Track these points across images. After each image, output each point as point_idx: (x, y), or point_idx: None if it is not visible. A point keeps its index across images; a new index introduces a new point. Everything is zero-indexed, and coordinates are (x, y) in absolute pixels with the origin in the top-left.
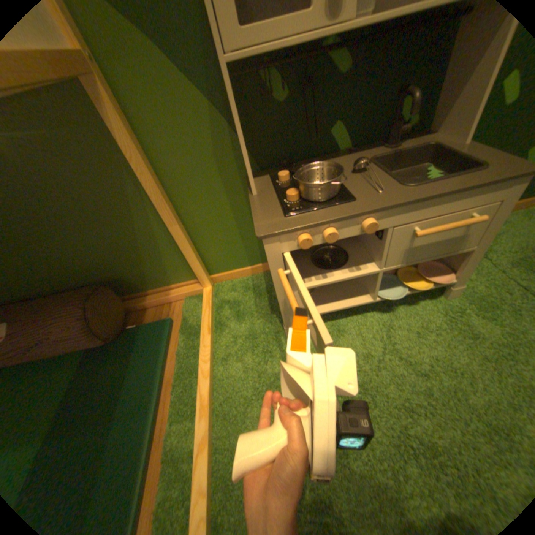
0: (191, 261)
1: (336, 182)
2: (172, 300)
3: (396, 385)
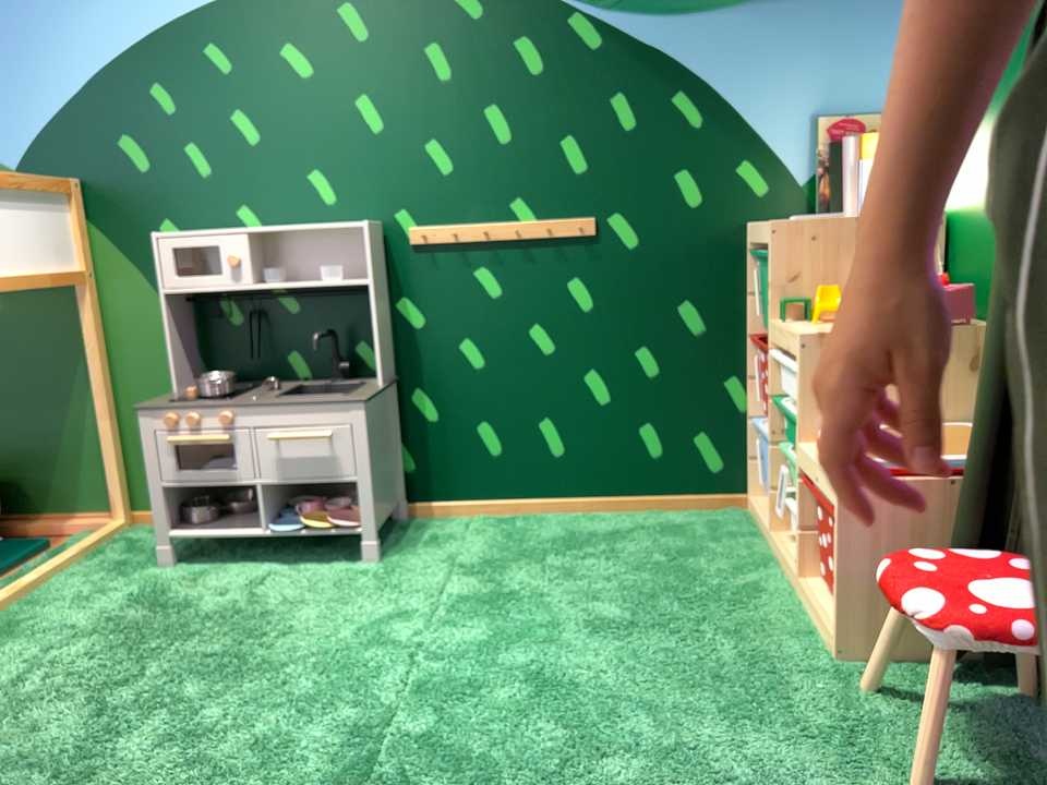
0: (107, 471)
1: (212, 381)
2: (64, 531)
3: (218, 606)
